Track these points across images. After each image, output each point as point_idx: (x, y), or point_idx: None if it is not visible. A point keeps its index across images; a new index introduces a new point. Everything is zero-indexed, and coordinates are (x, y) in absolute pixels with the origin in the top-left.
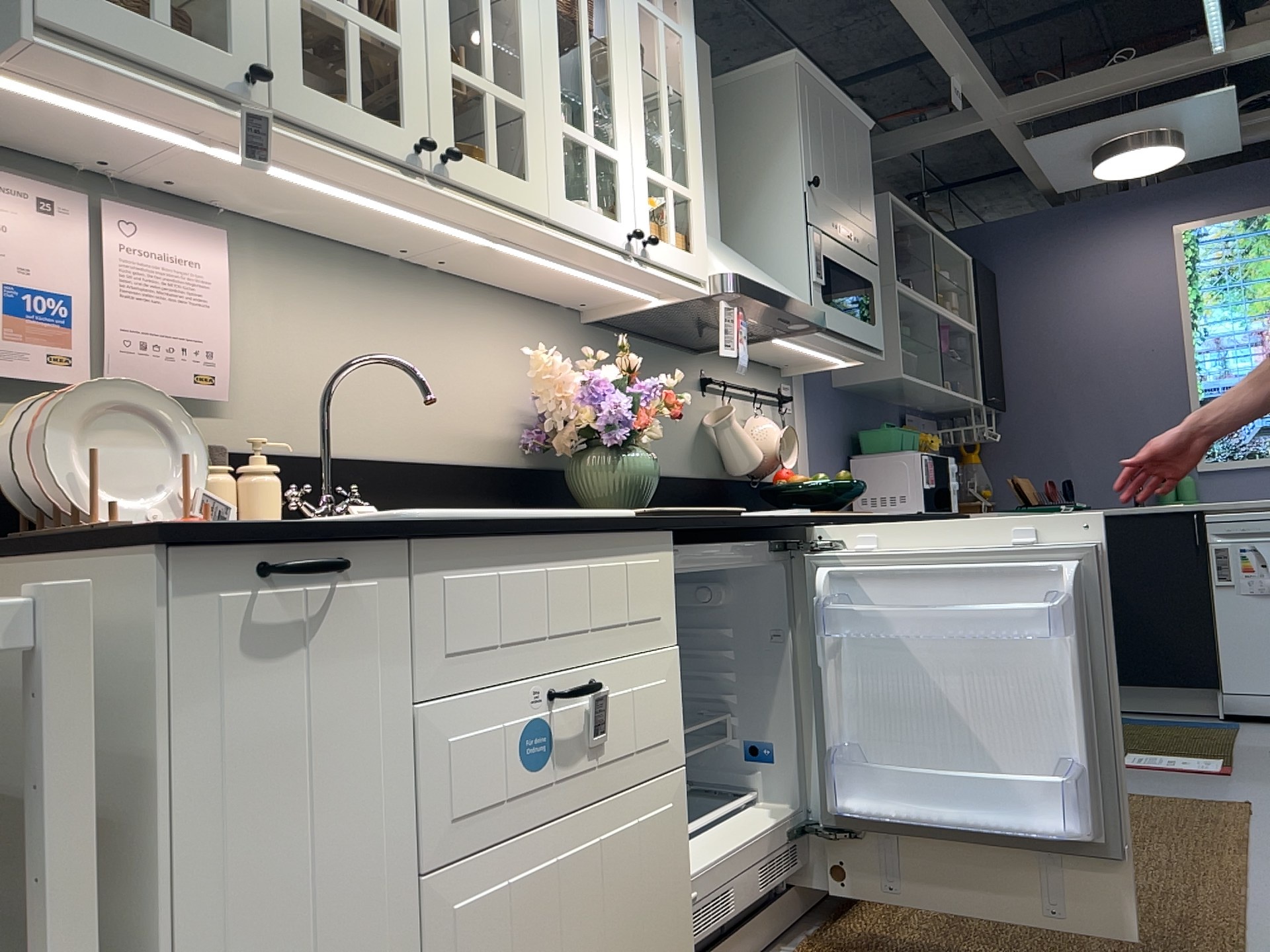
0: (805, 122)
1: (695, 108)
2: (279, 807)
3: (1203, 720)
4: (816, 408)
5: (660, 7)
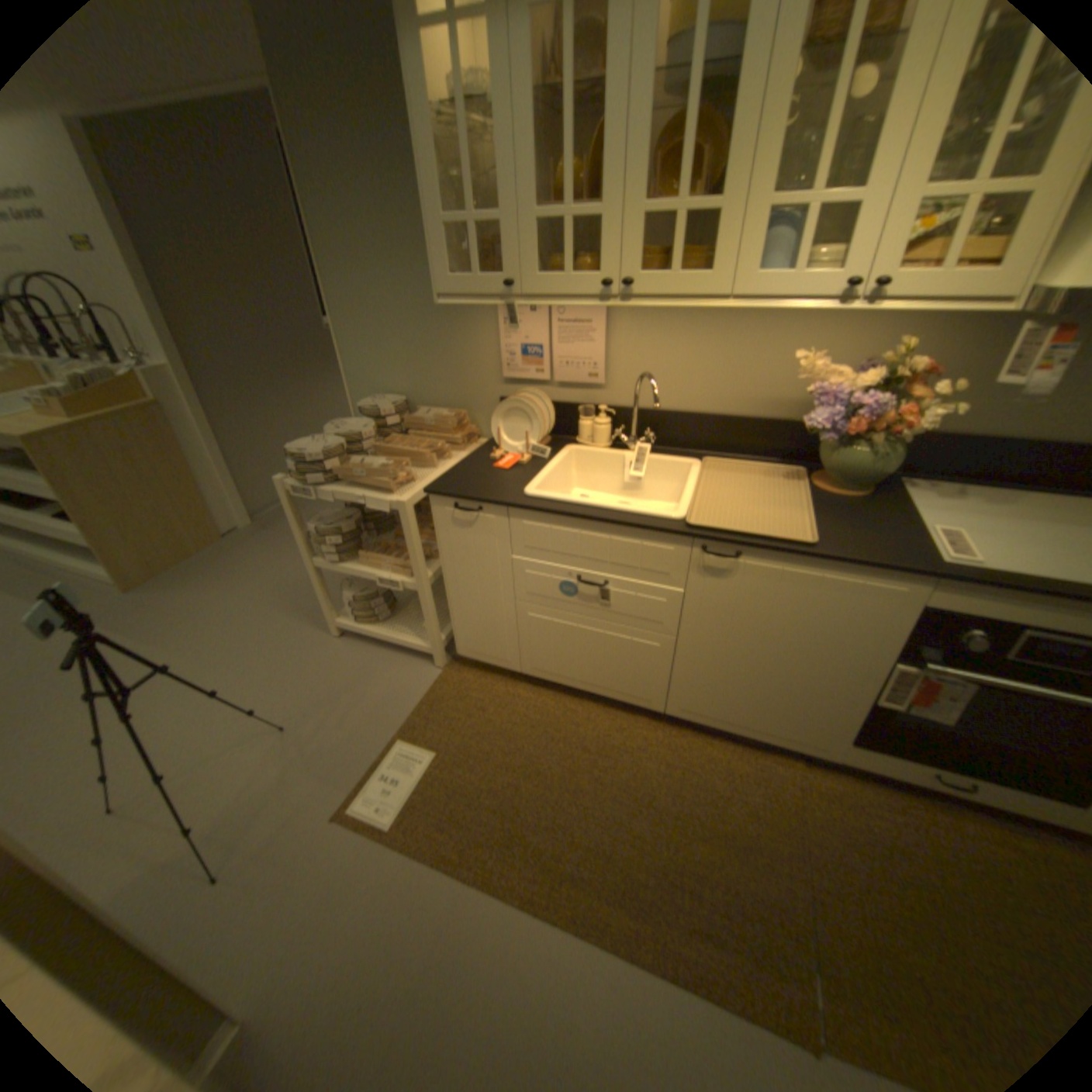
0: None
1: None
2: (470, 564)
3: None
4: None
5: None
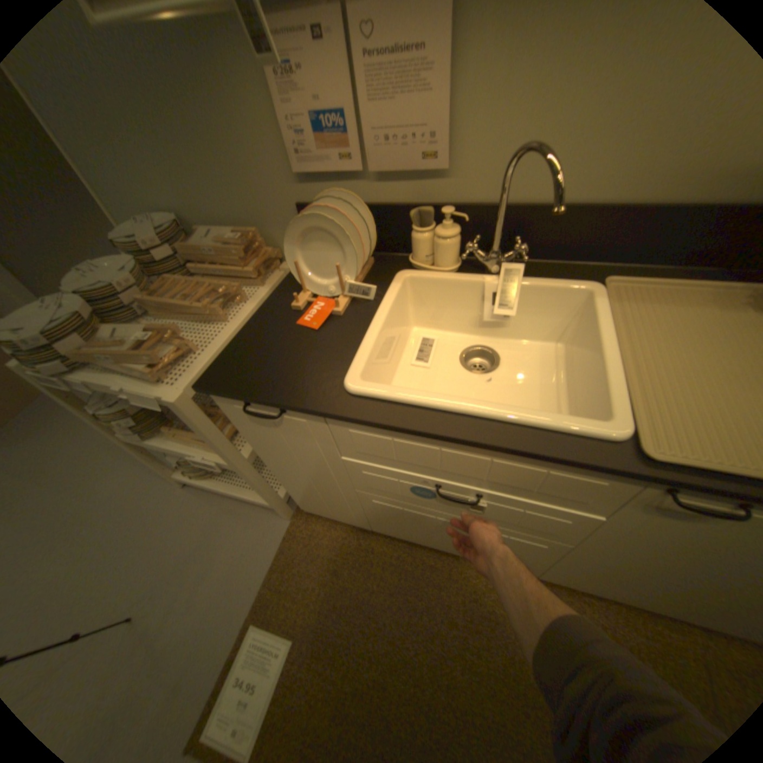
0: None
1: None
2: (289, 457)
3: None
4: None
5: None
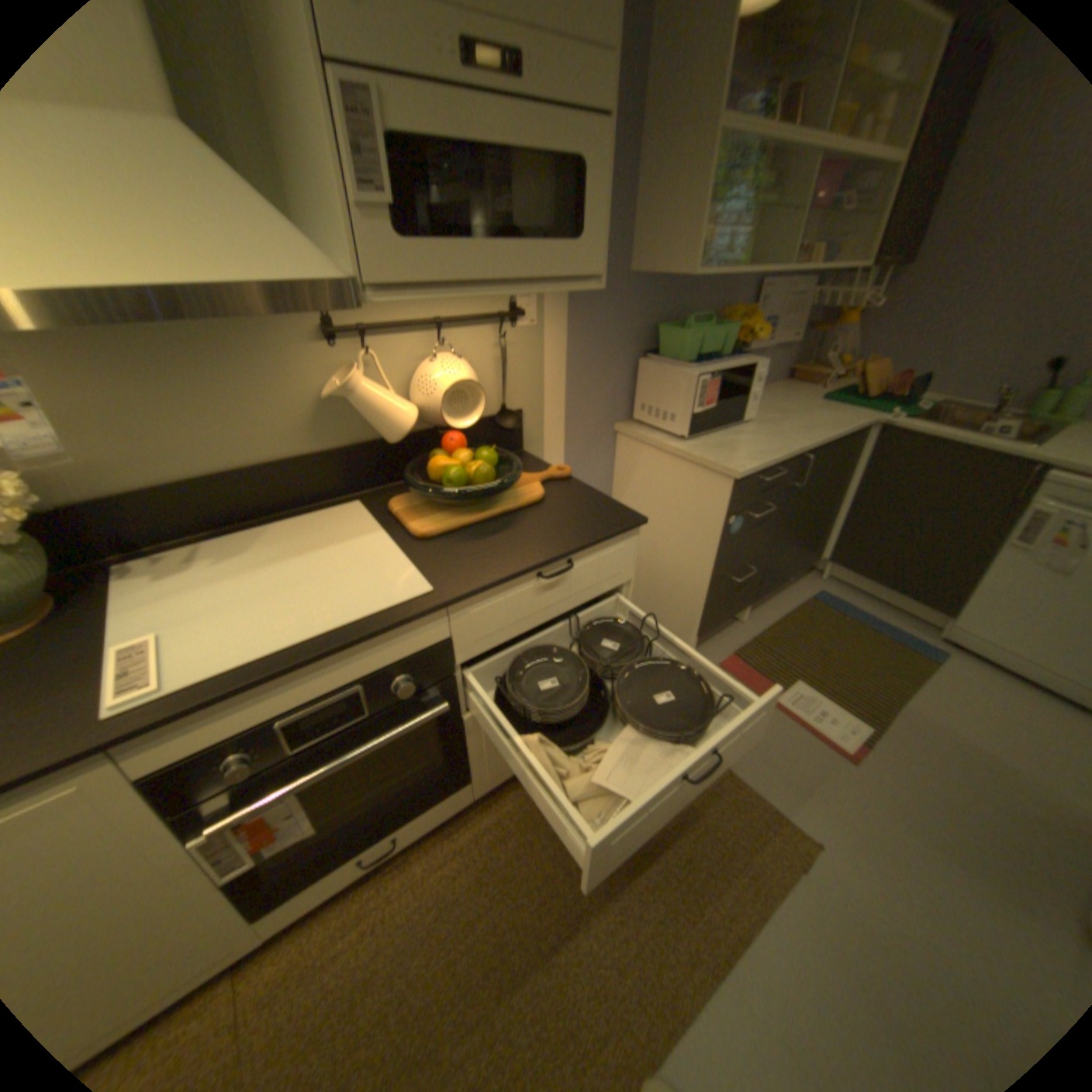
0: None
1: None
2: None
3: (920, 640)
4: (584, 307)
5: None
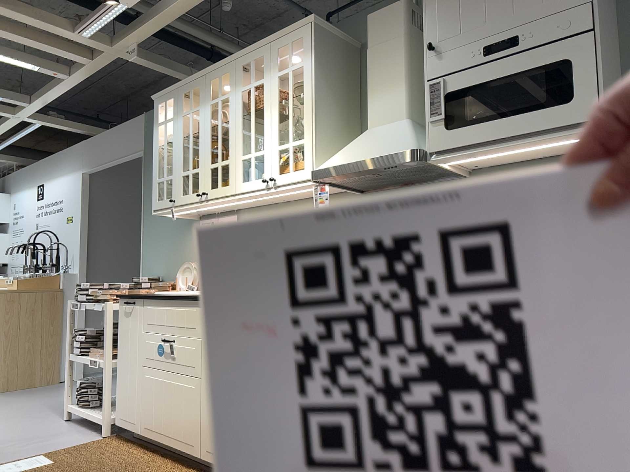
0: (427, 6)
1: (308, 95)
2: (127, 341)
3: None
4: None
5: (289, 66)
